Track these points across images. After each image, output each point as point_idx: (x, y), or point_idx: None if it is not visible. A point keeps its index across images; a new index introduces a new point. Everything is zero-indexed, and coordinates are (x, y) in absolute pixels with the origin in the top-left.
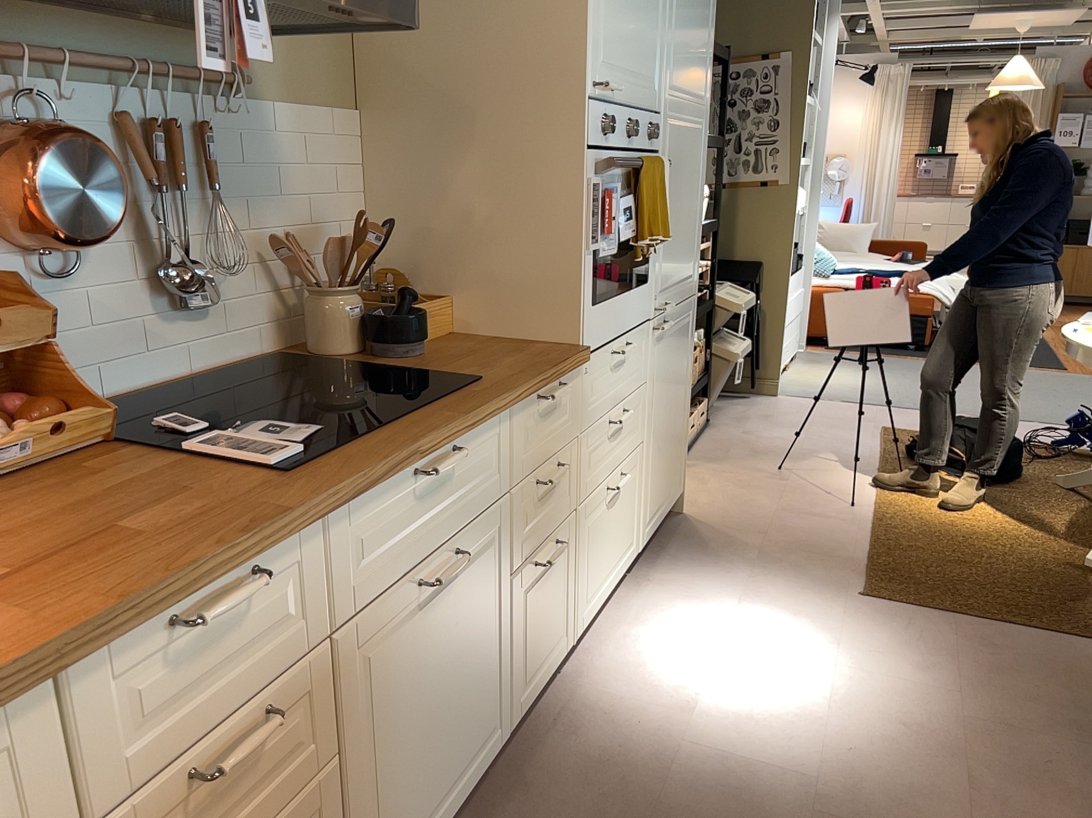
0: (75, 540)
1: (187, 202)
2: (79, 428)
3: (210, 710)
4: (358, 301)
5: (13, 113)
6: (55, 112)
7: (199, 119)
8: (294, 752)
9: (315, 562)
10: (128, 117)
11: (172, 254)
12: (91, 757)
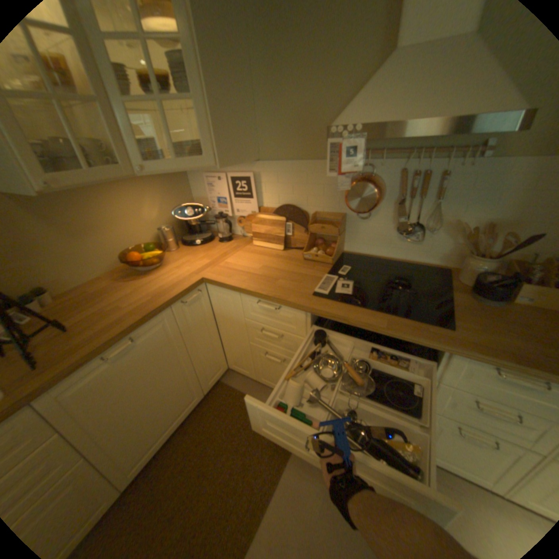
0: (273, 277)
1: (426, 201)
2: (323, 258)
3: (269, 322)
4: (500, 266)
5: (360, 170)
6: (377, 169)
7: (448, 168)
8: (292, 350)
9: (302, 318)
10: (408, 168)
11: (411, 219)
12: (246, 308)
